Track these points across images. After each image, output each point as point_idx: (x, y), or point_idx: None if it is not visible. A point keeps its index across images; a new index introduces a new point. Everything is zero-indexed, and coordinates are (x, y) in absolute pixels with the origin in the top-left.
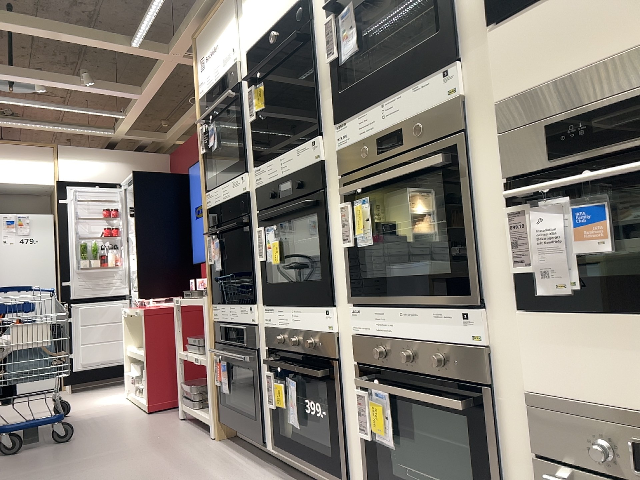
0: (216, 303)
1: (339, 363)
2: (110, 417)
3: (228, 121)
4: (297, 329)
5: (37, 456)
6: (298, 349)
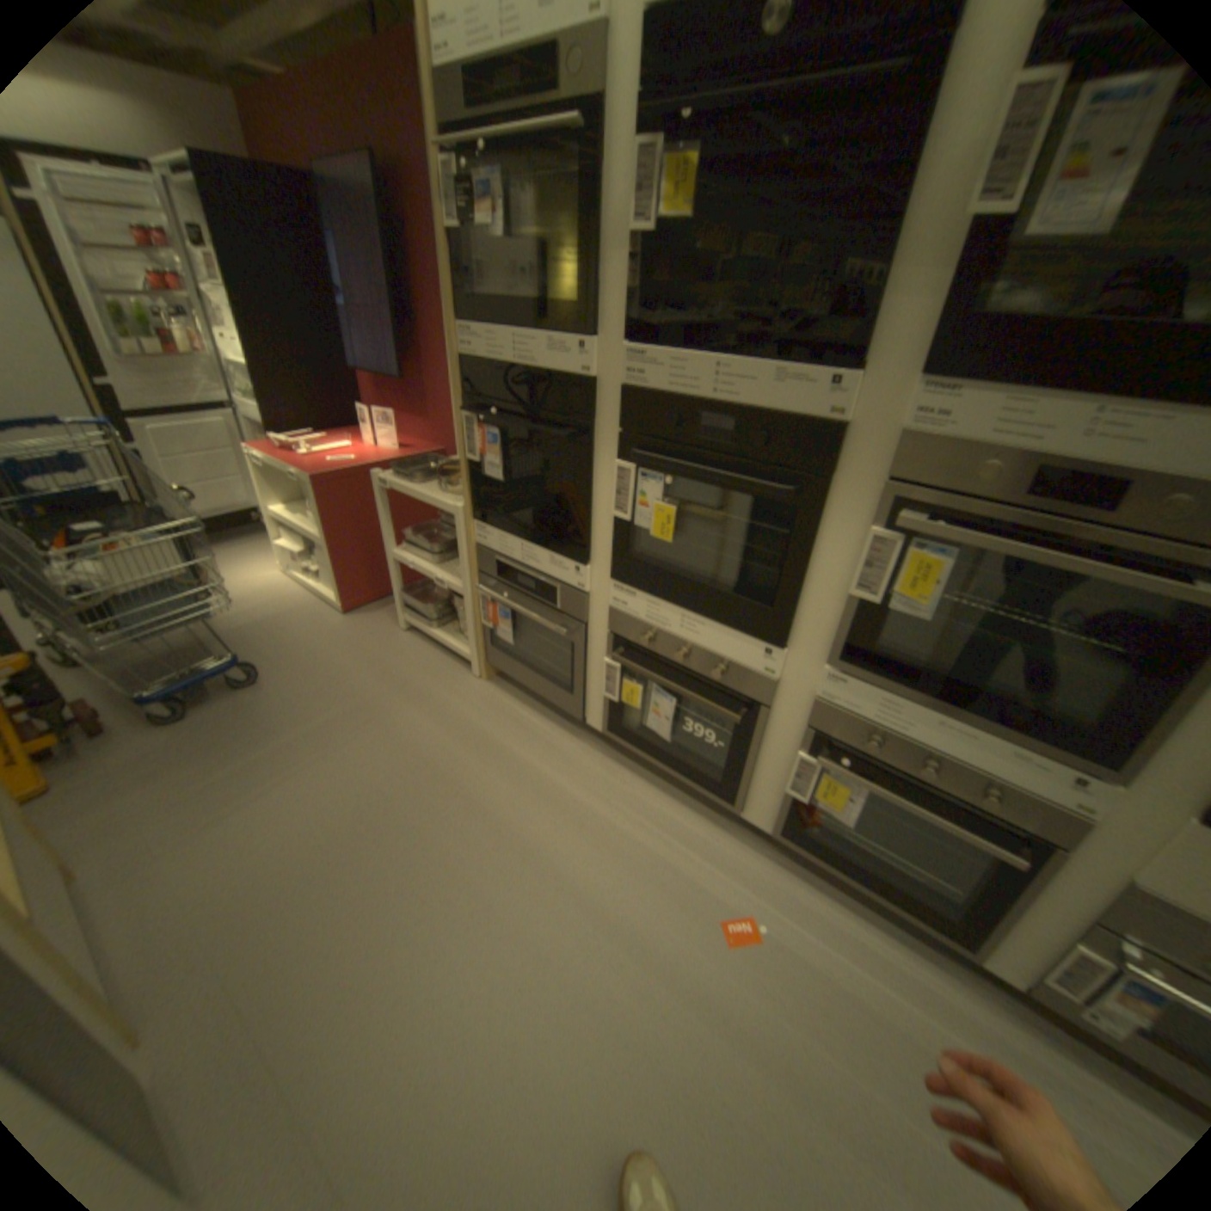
0: (483, 522)
1: (764, 705)
2: (287, 626)
3: (510, 161)
4: (689, 641)
5: (223, 725)
6: (685, 664)
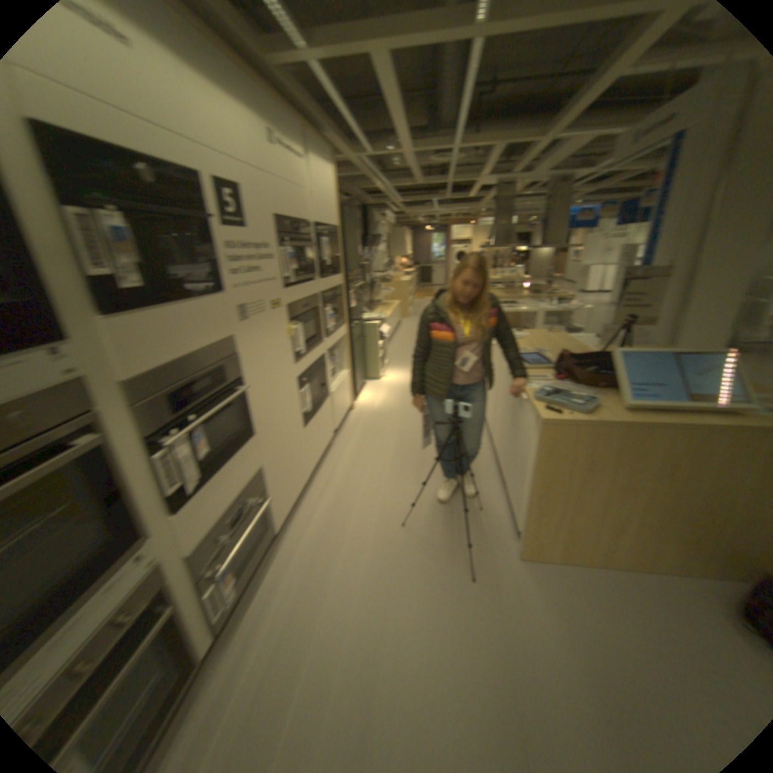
0: None
1: None
2: None
3: None
4: None
5: None
6: None
